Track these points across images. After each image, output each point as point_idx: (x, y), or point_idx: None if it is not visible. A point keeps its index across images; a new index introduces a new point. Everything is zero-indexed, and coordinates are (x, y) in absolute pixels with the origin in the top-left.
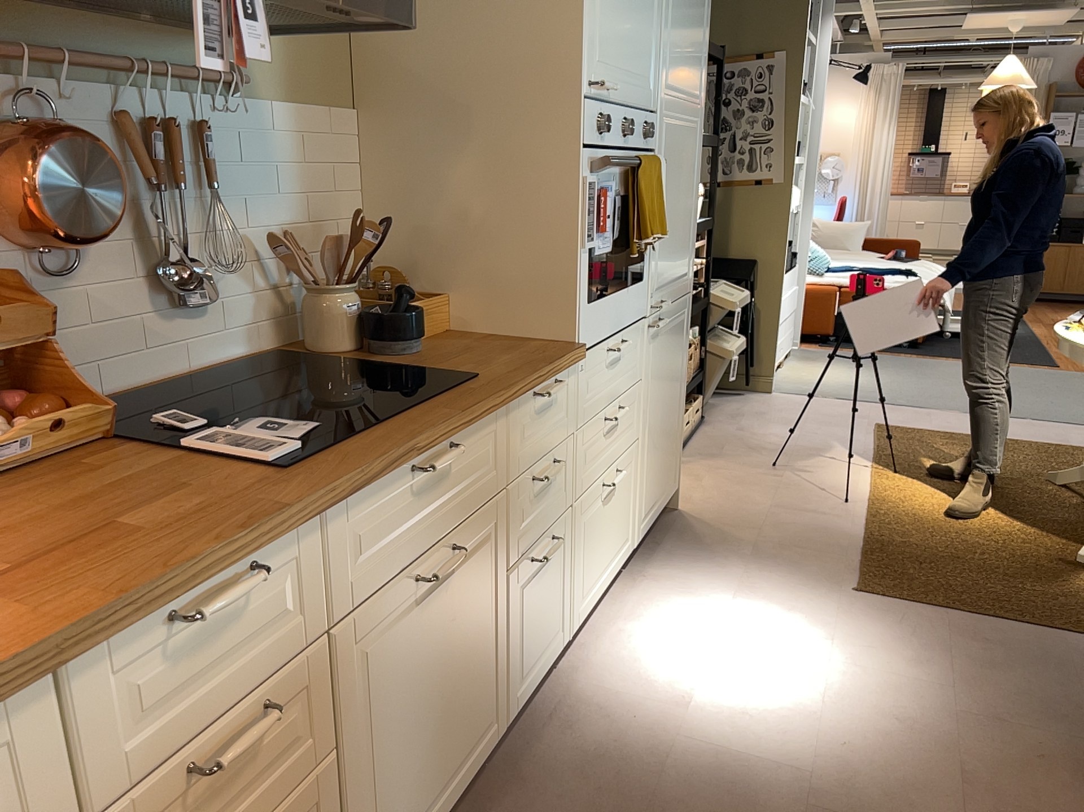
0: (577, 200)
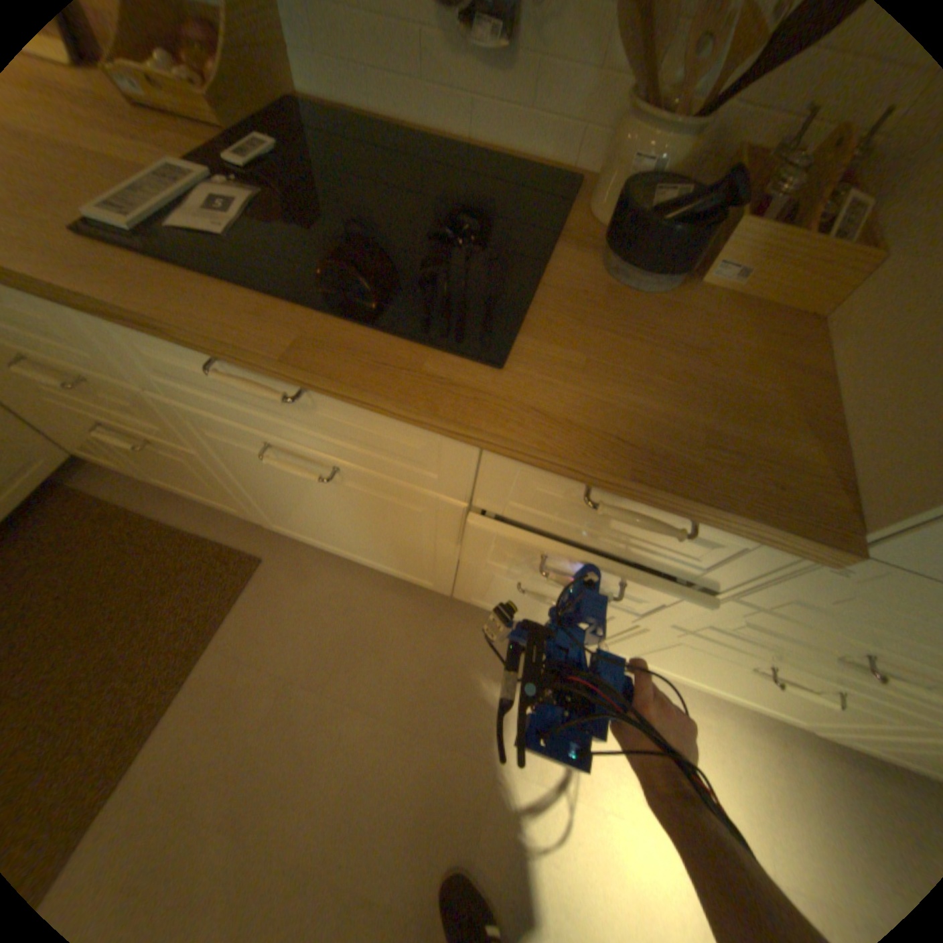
0: None
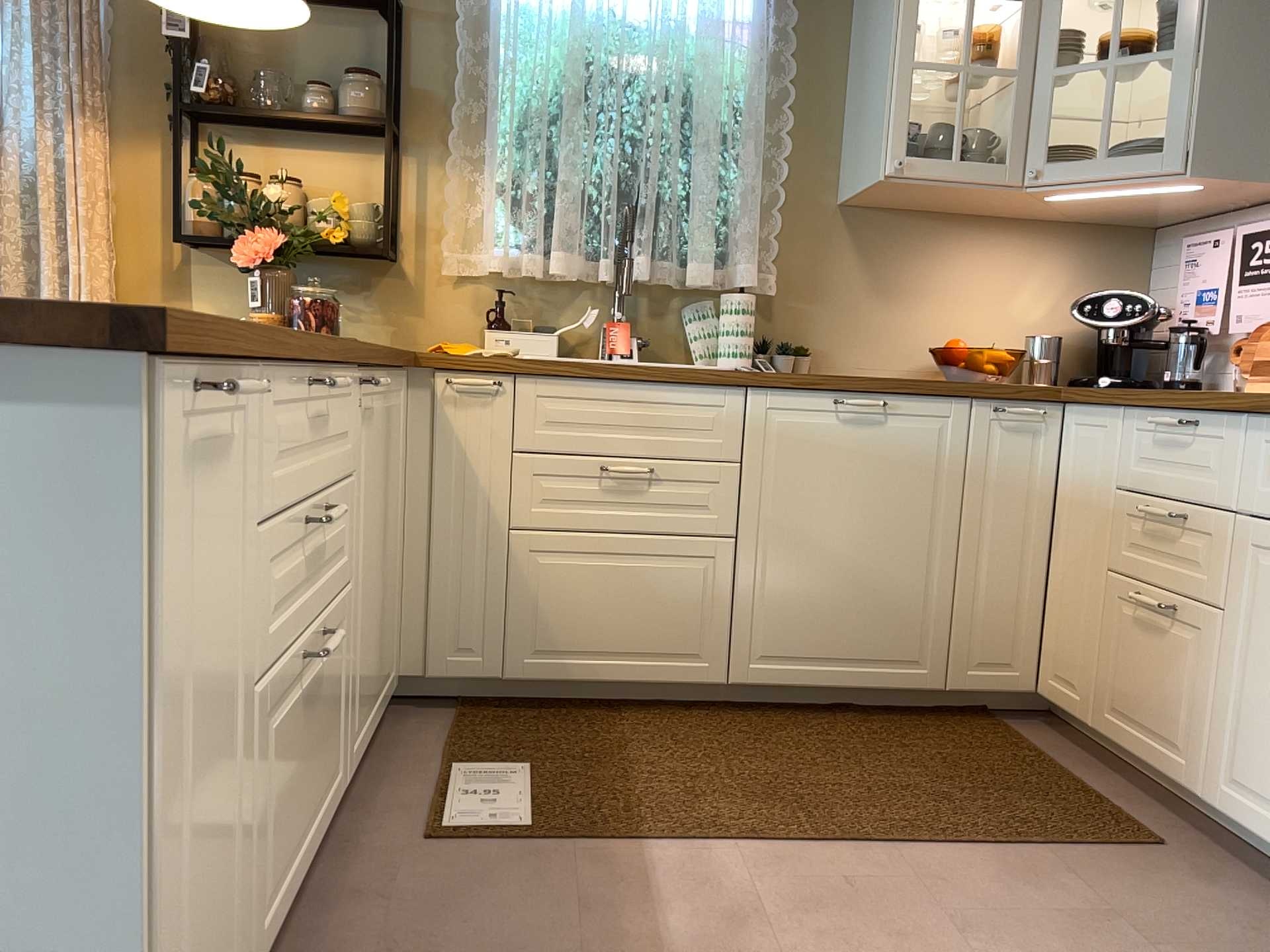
0: None
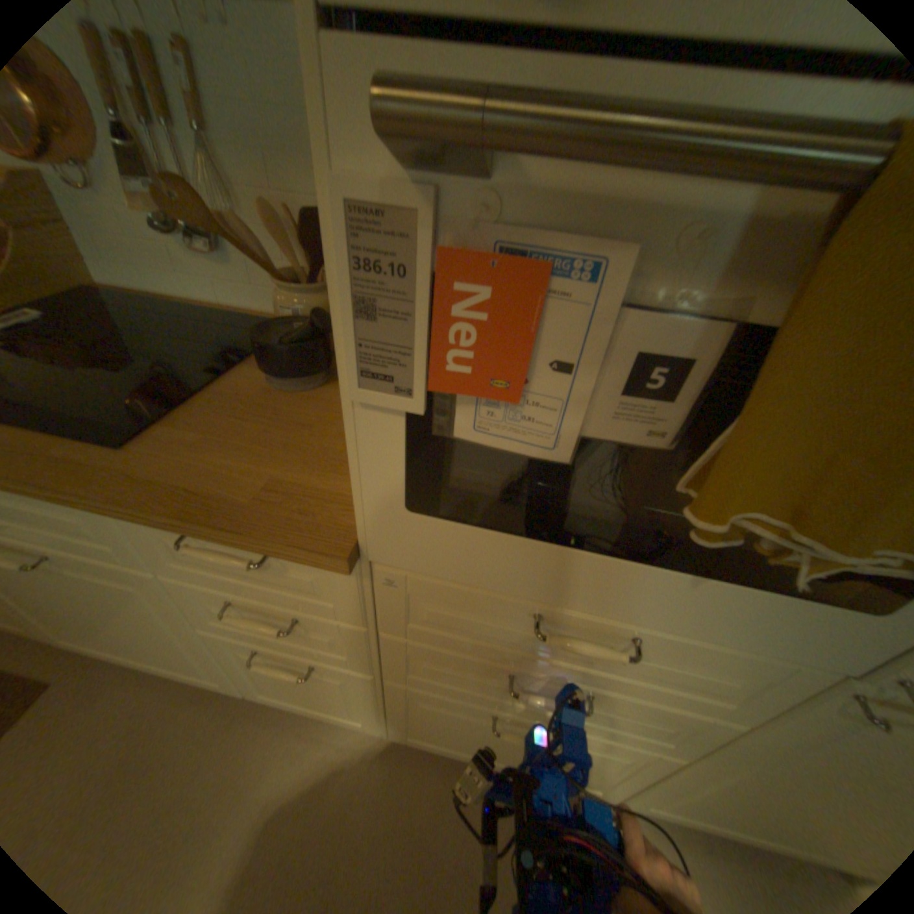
0: (325, 243)
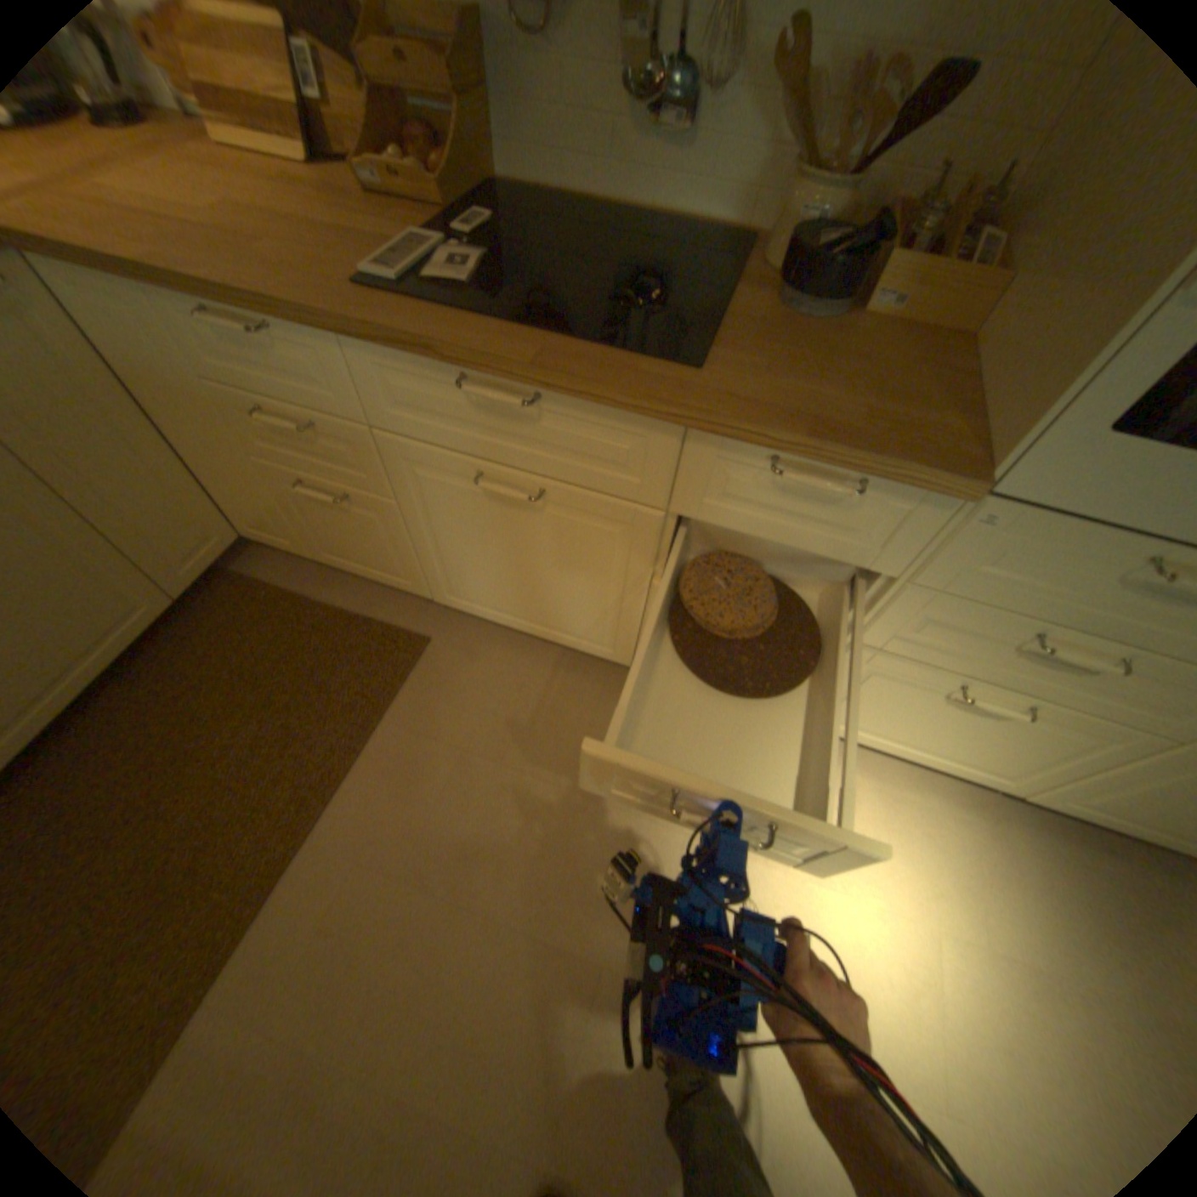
0: None
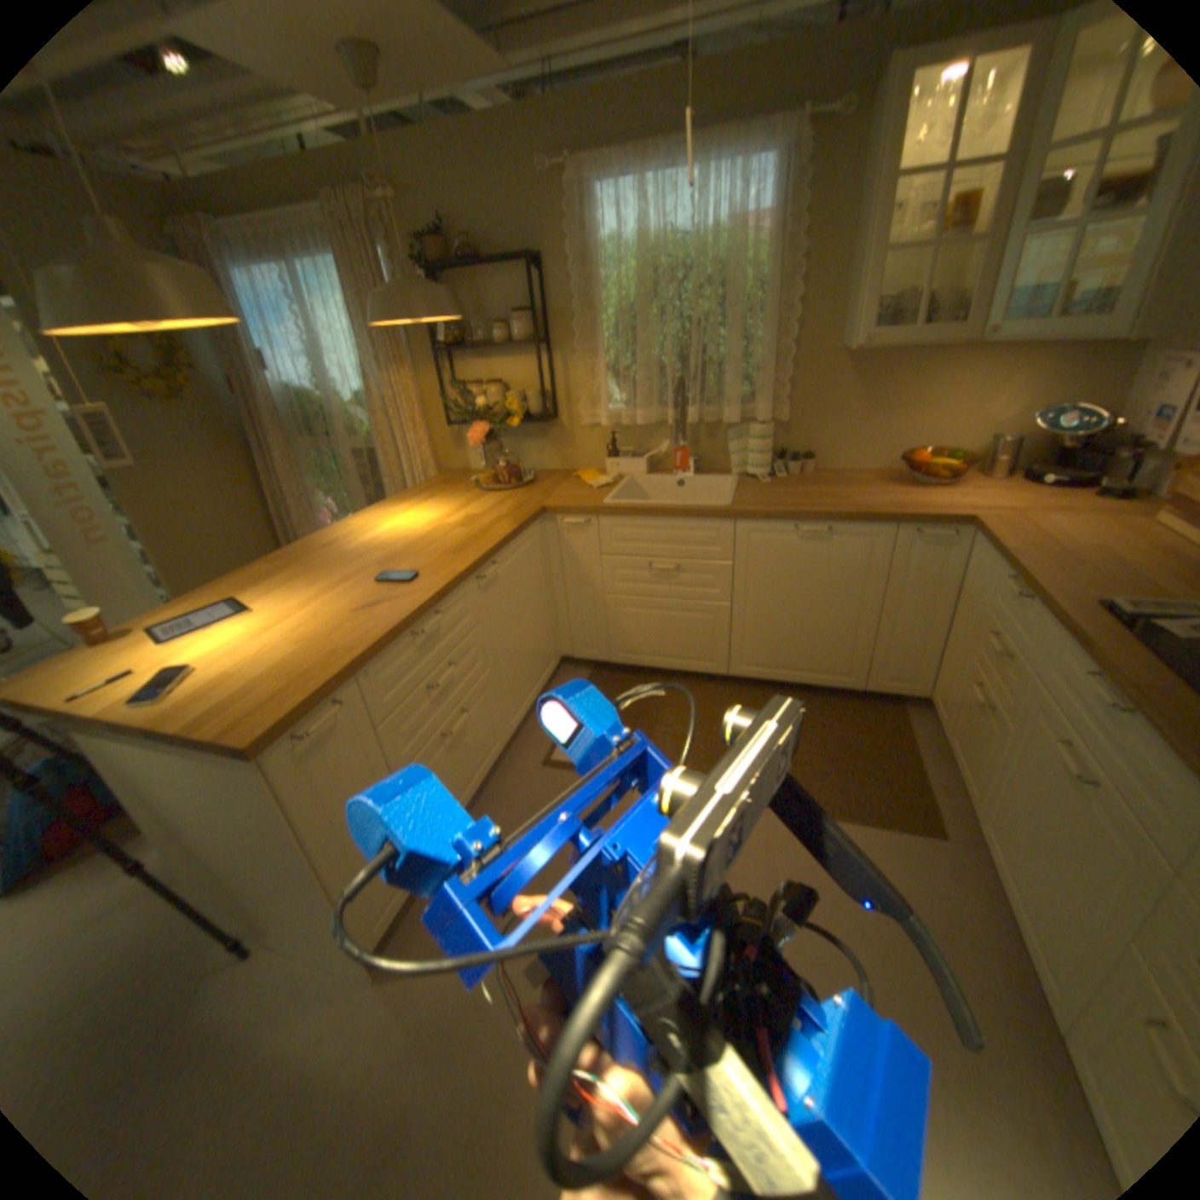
0: None
